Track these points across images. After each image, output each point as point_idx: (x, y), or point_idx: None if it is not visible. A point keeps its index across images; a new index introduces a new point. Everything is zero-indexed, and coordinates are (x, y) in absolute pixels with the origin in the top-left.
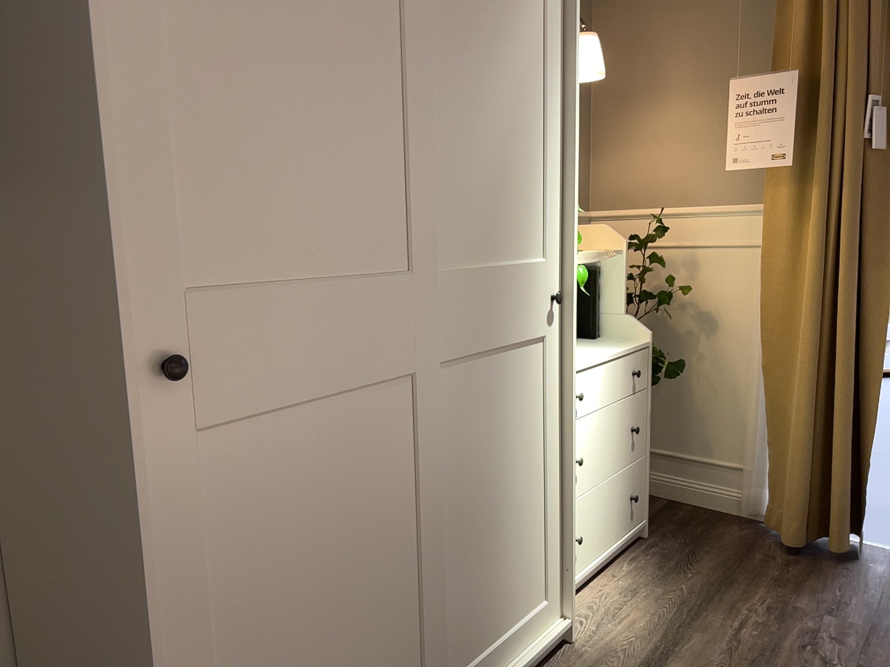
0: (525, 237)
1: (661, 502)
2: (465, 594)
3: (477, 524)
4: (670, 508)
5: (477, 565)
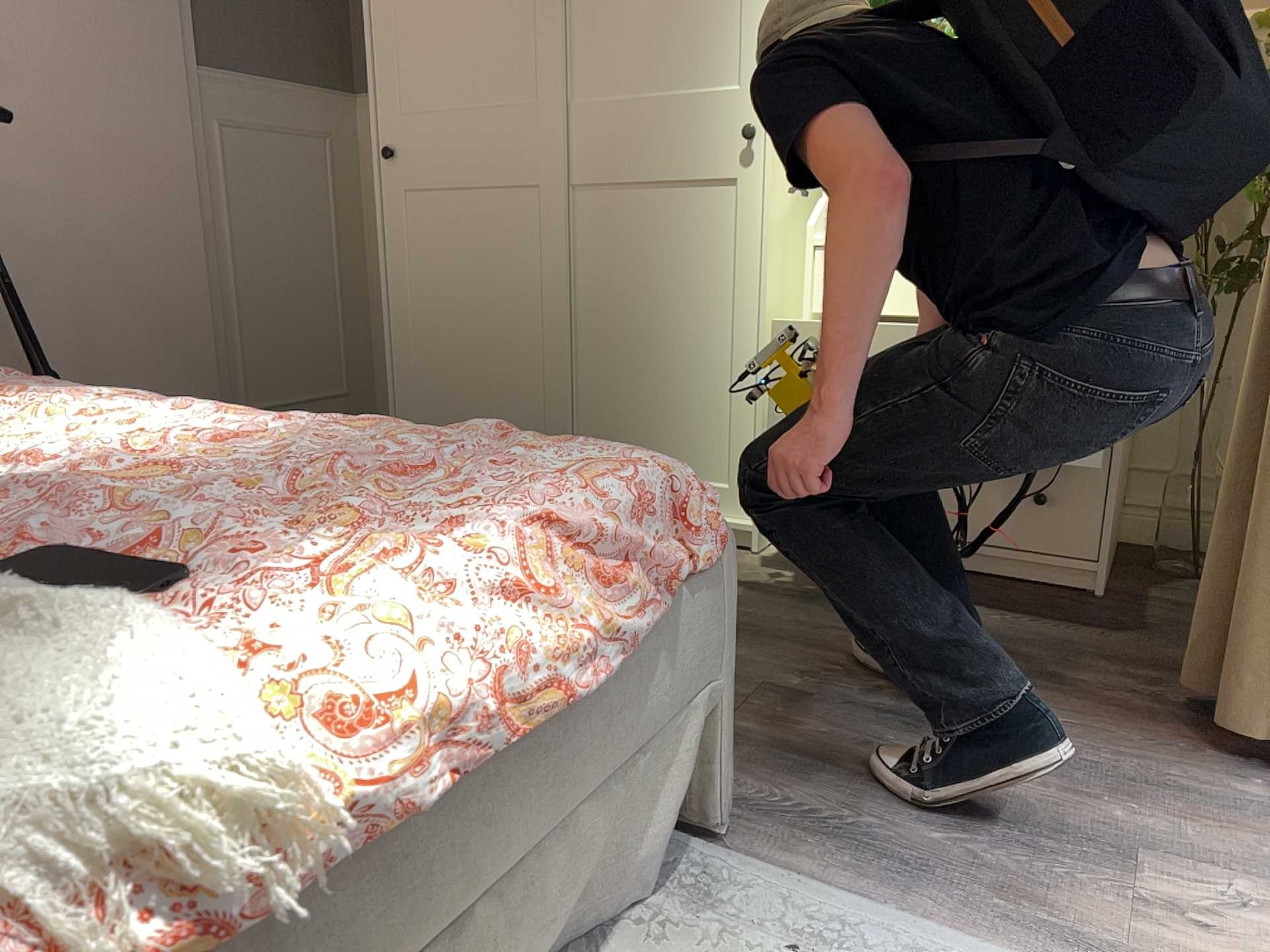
0: (702, 65)
1: None
2: (609, 403)
3: (625, 346)
4: None
5: (624, 385)
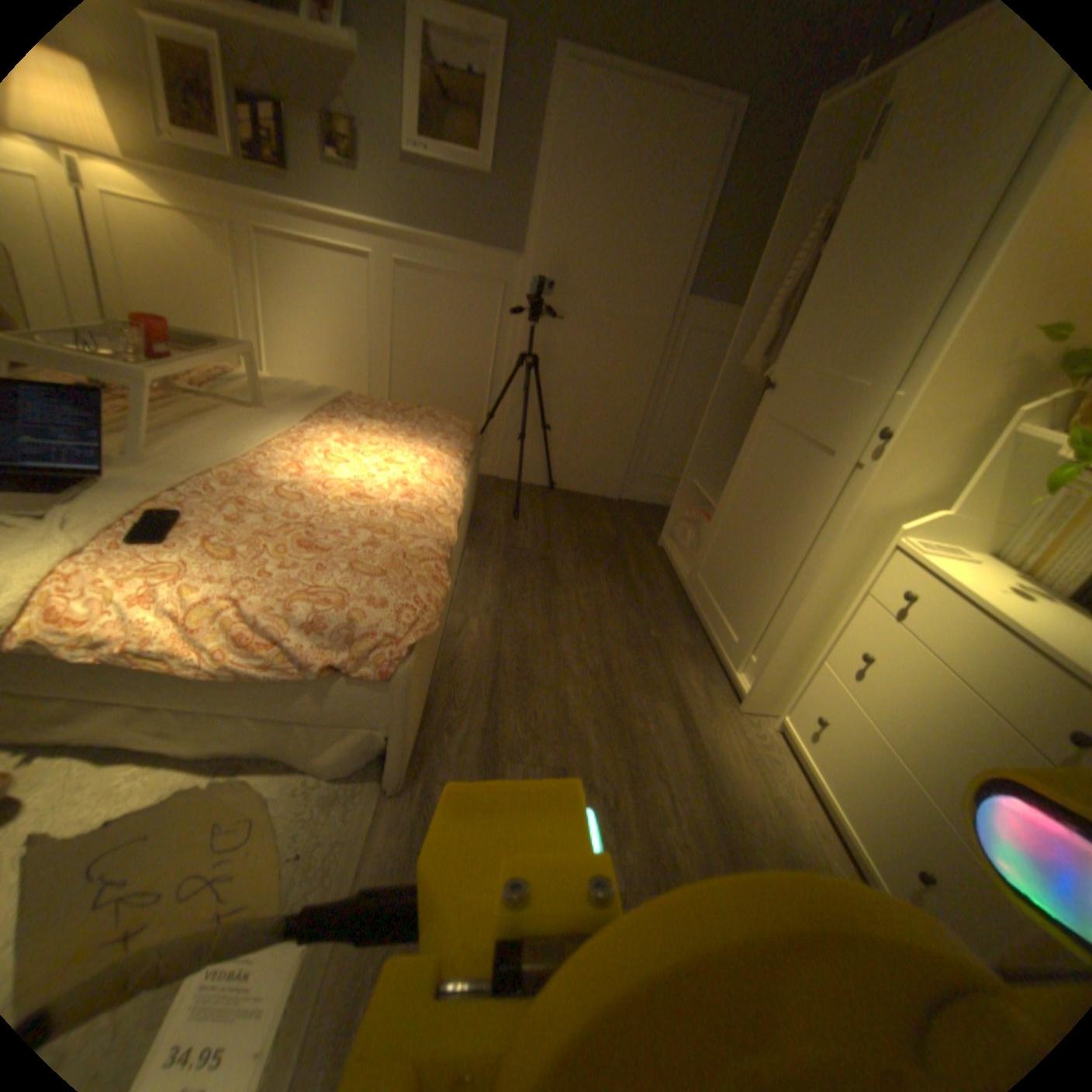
0: (894, 365)
1: None
2: (738, 566)
3: (759, 539)
4: None
5: (748, 561)
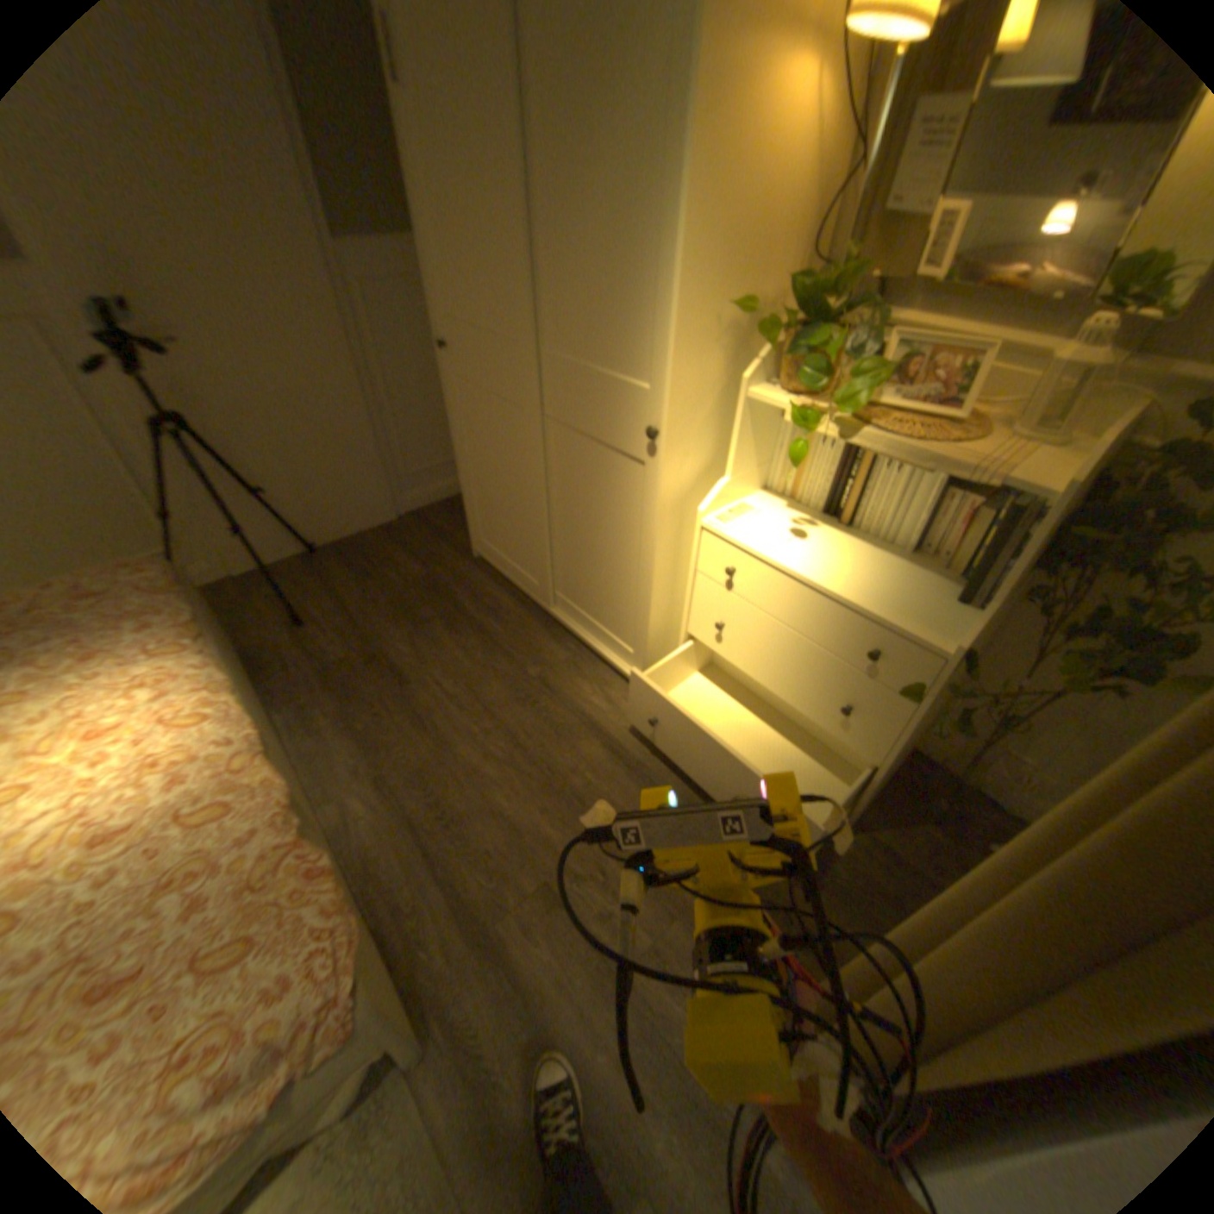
0: (625, 352)
1: None
2: (570, 566)
3: (578, 538)
4: None
5: (578, 561)
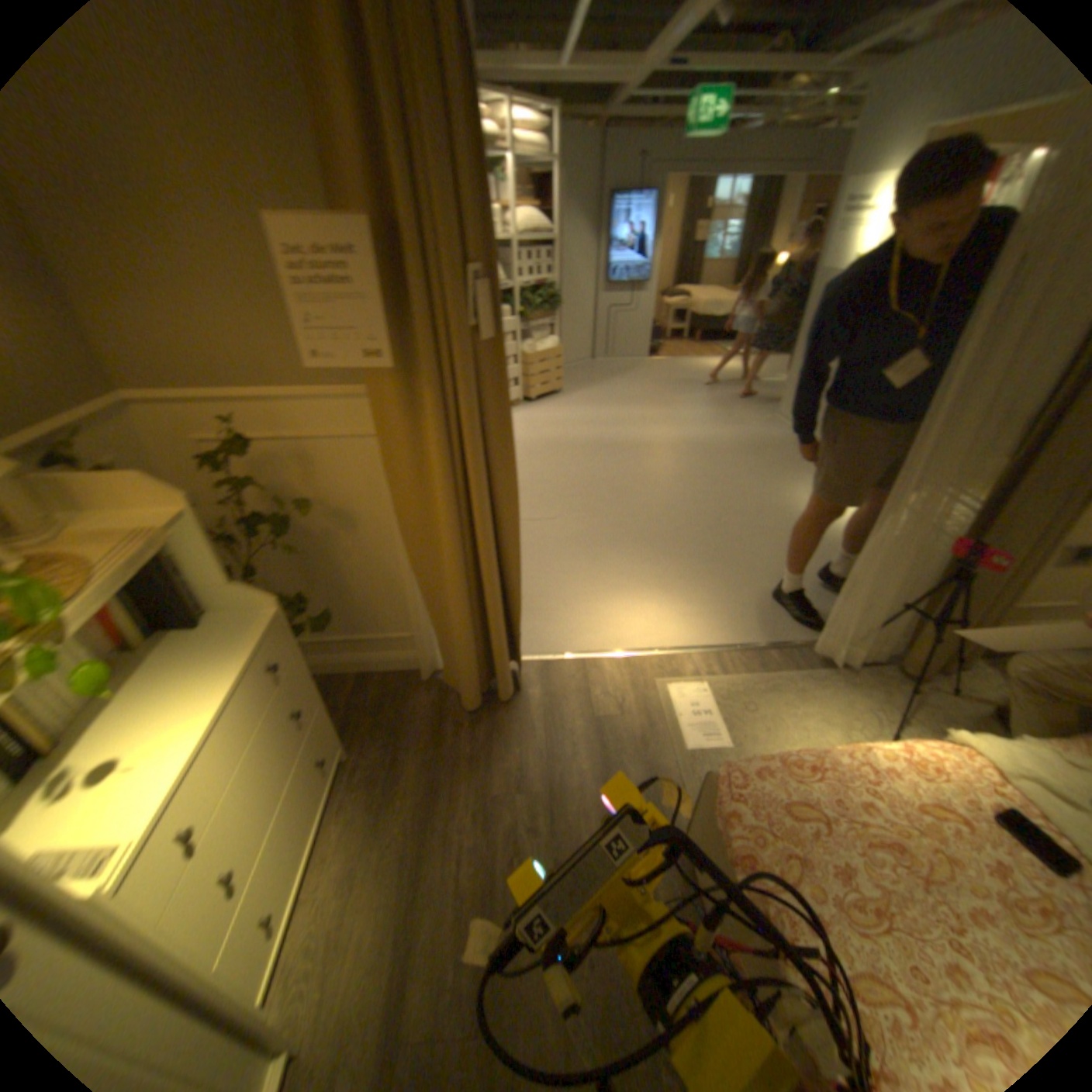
0: None
1: (348, 679)
2: None
3: None
4: (357, 686)
5: None
